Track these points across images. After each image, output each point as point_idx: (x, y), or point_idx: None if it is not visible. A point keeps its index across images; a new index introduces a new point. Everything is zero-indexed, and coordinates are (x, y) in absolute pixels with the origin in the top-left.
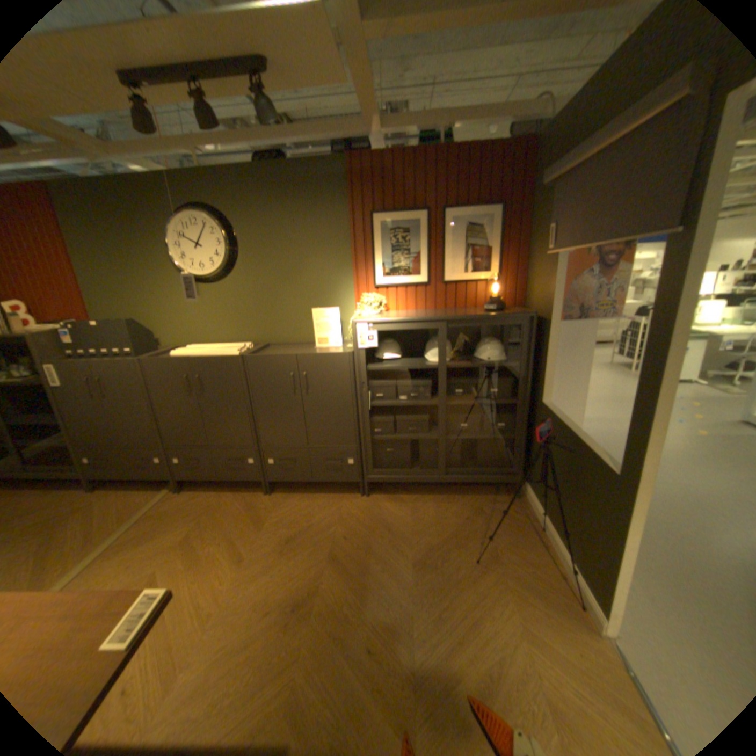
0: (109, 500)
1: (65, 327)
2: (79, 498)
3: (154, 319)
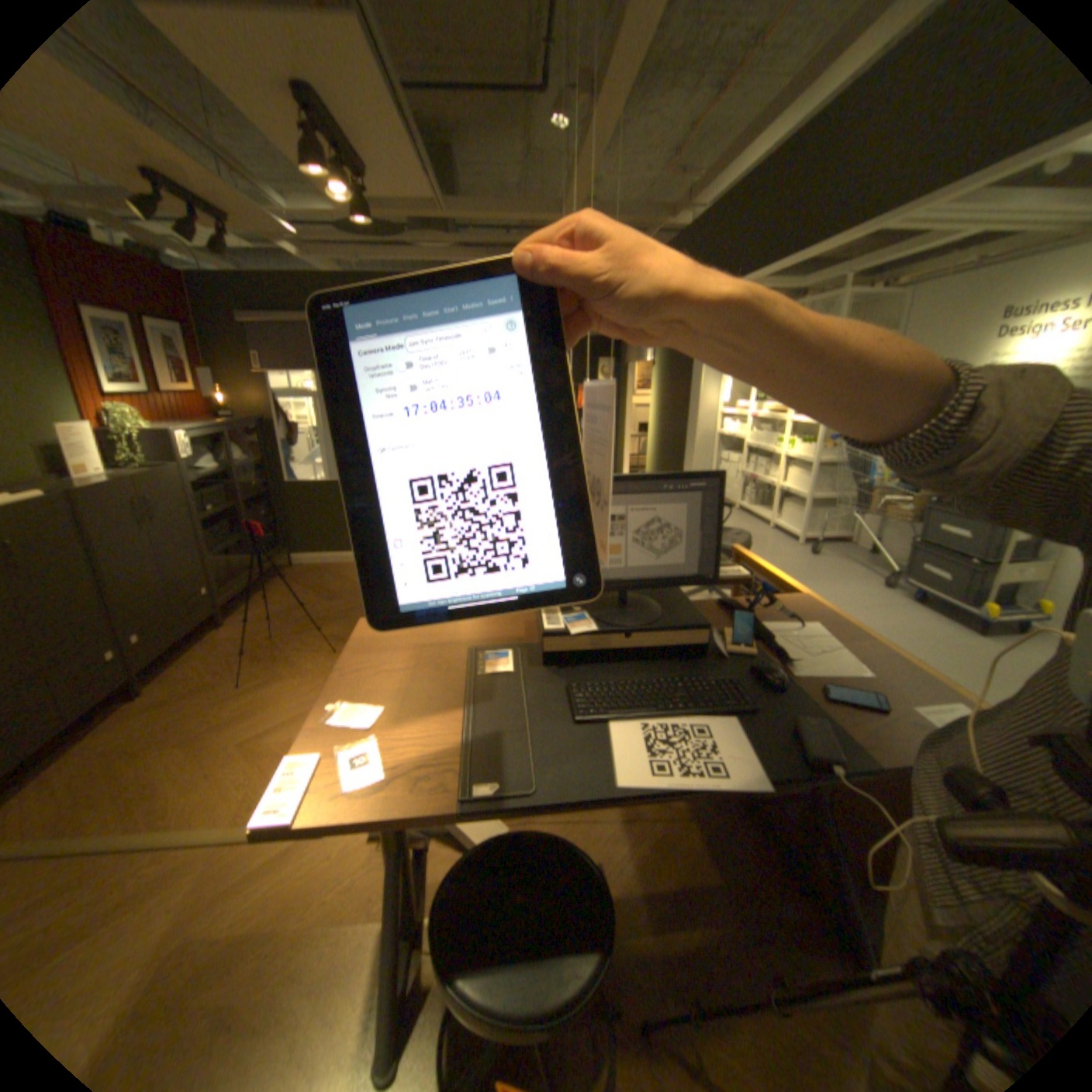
0: None
1: None
2: None
3: None
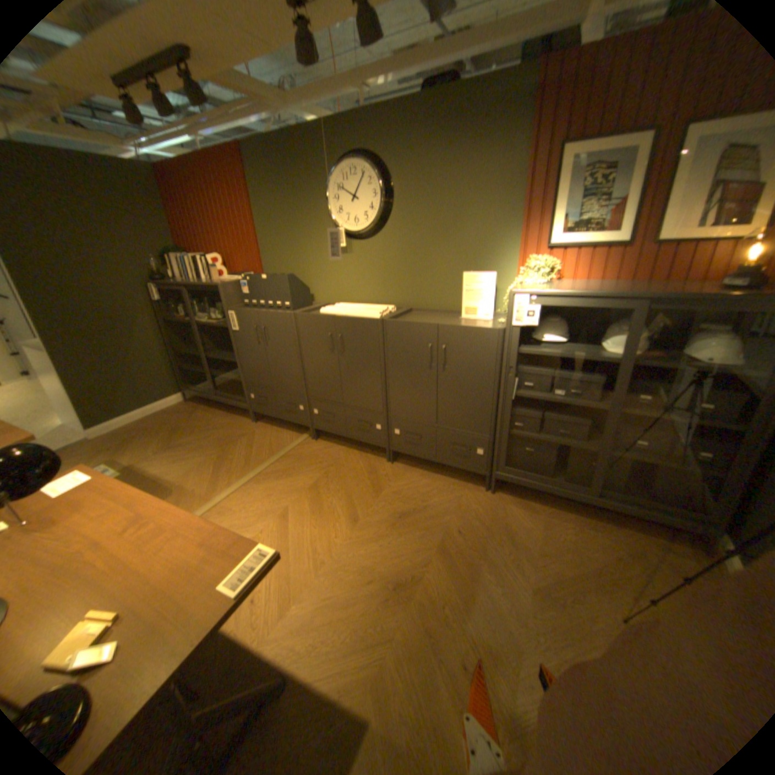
0: (266, 433)
1: (245, 279)
2: (247, 425)
3: (311, 275)
